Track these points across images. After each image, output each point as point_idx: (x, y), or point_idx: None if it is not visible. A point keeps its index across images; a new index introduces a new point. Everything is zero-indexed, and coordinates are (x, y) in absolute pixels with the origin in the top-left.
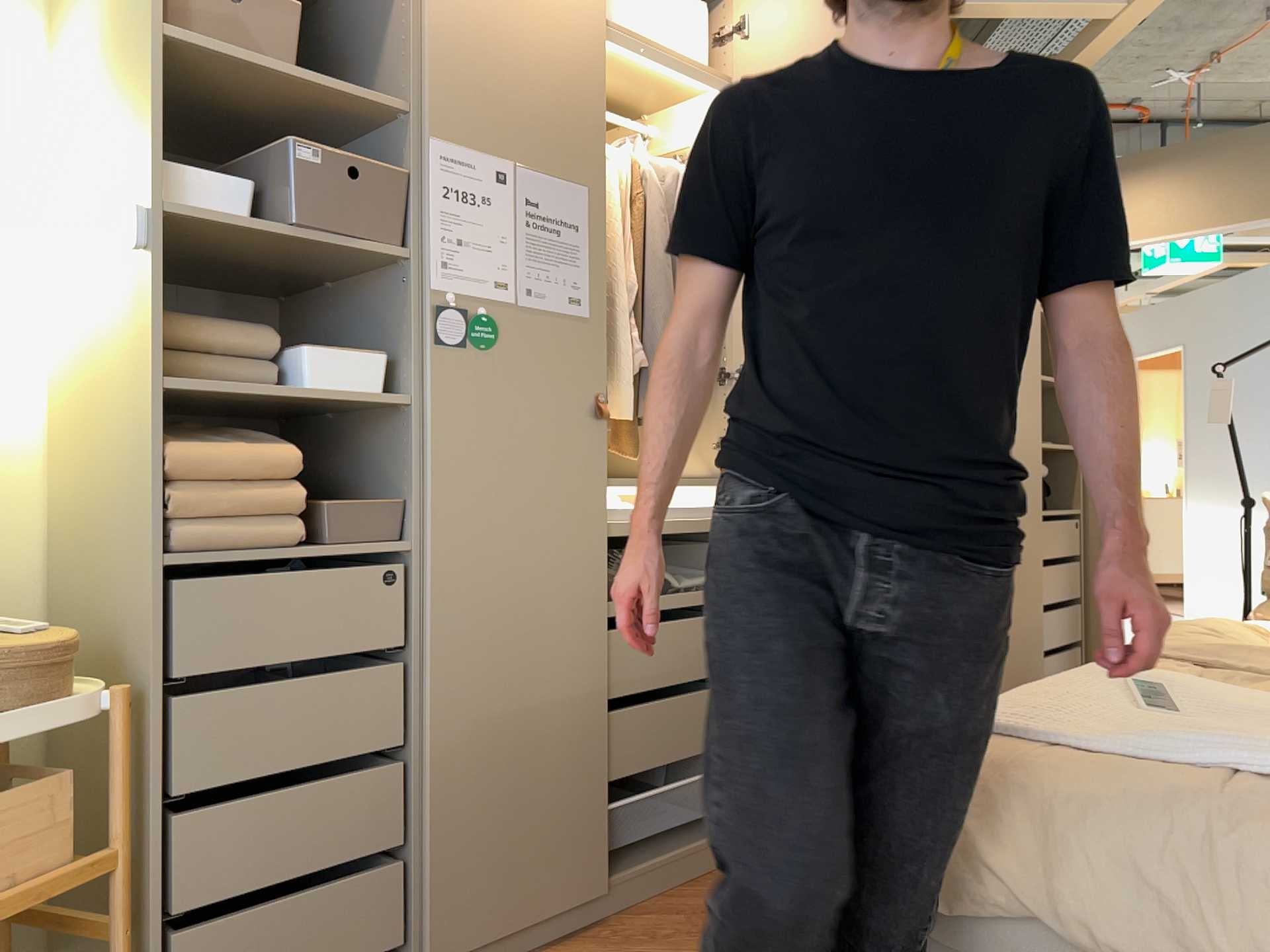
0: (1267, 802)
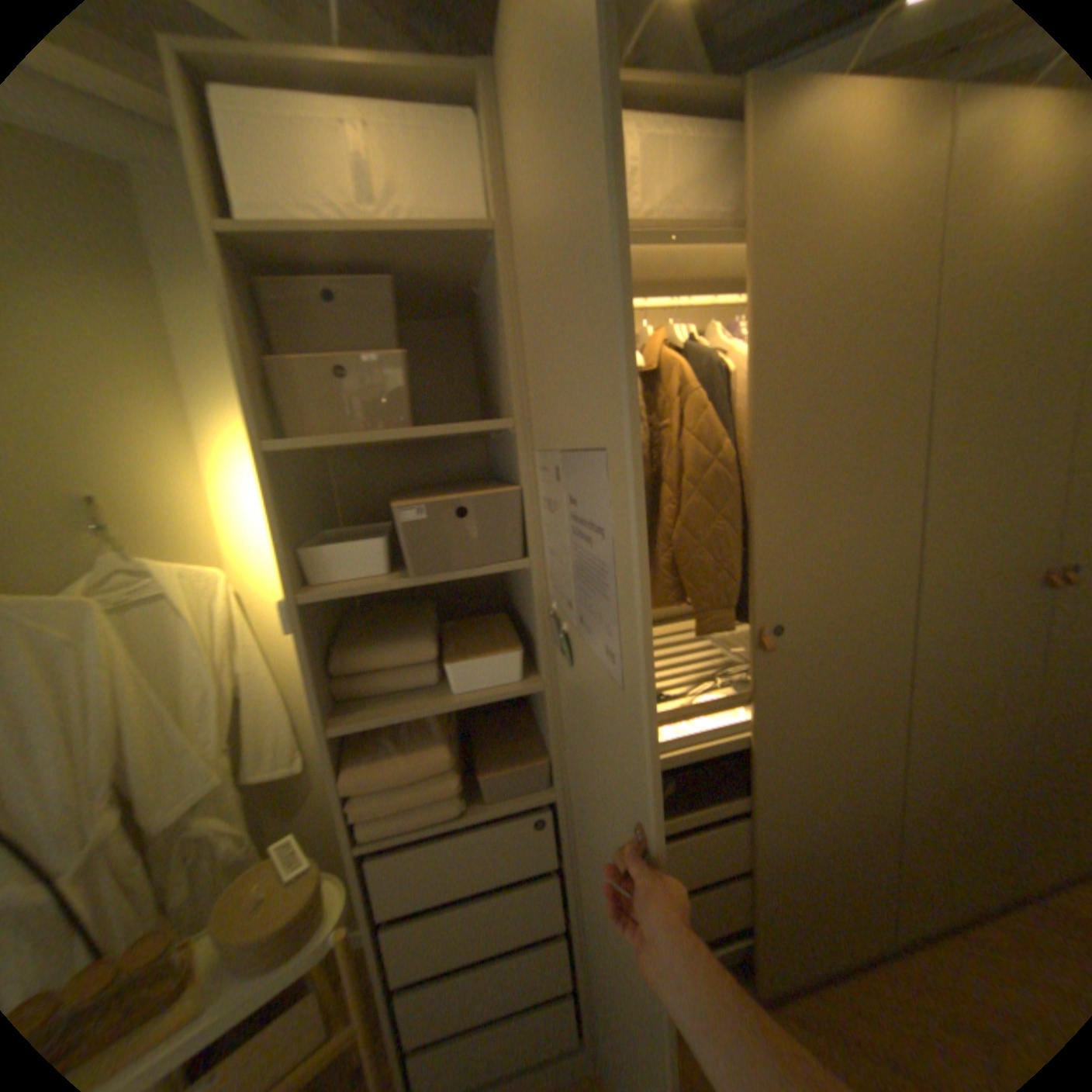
0: None
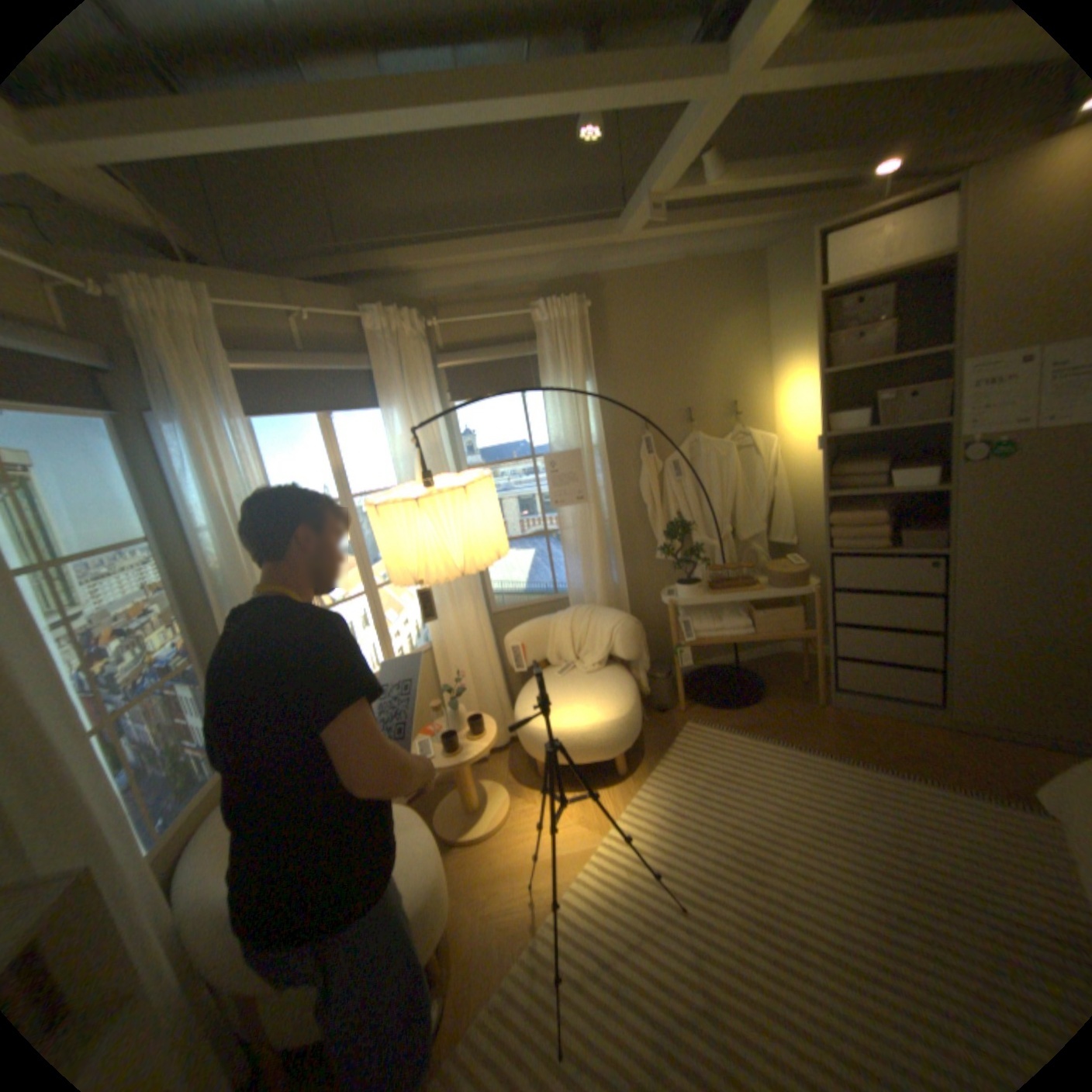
0: None
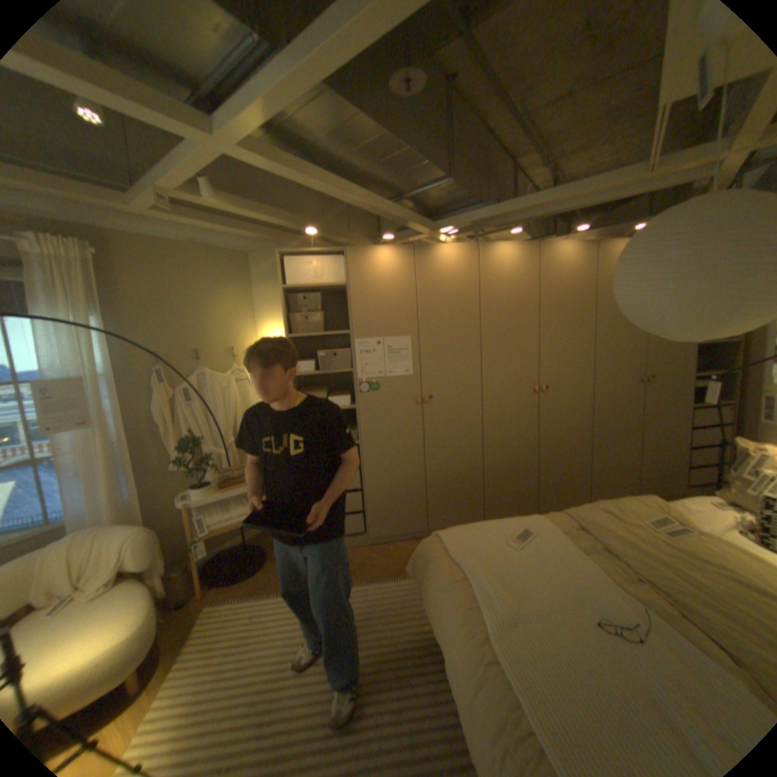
0: (462, 588)
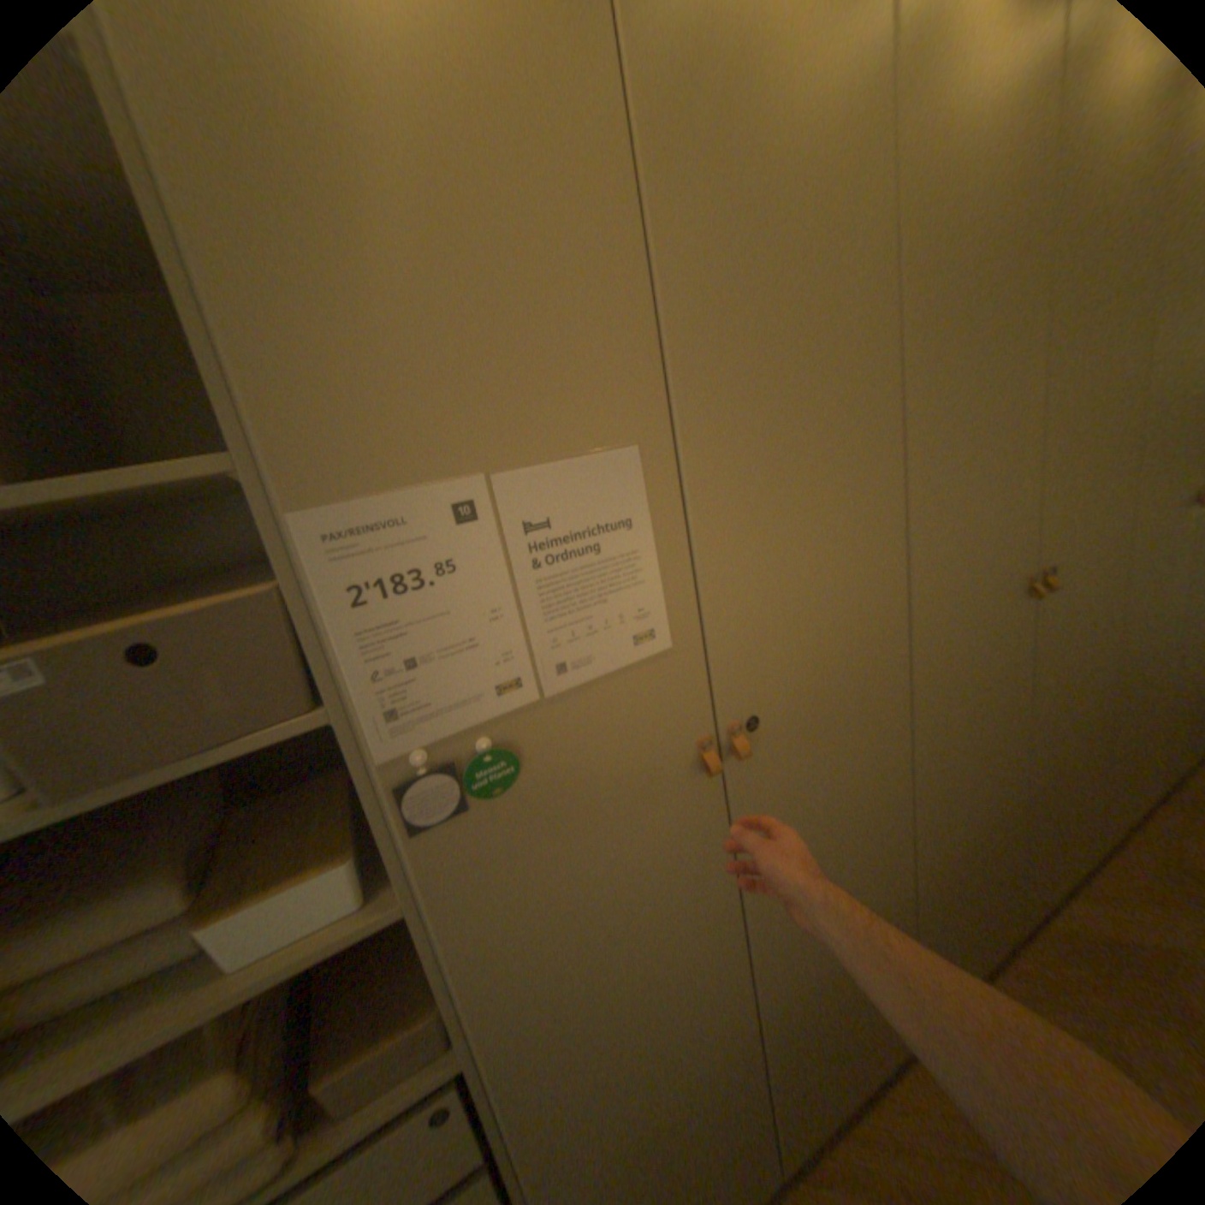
0: None
